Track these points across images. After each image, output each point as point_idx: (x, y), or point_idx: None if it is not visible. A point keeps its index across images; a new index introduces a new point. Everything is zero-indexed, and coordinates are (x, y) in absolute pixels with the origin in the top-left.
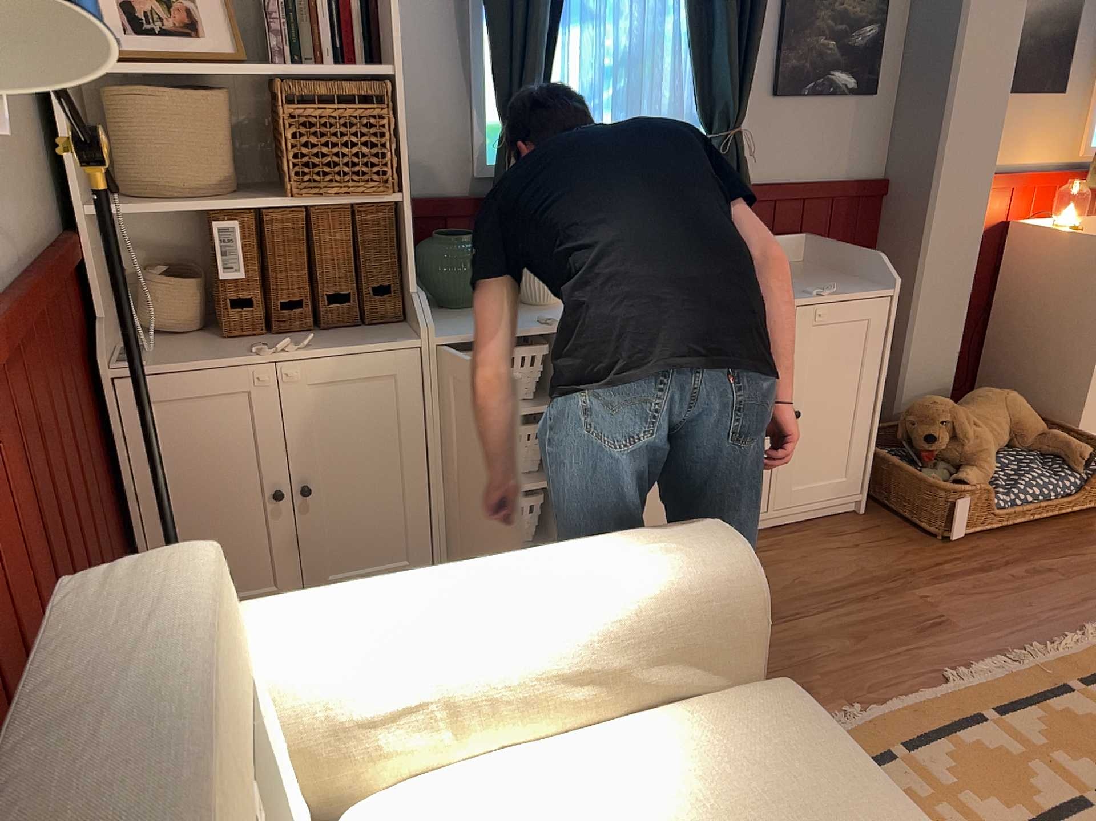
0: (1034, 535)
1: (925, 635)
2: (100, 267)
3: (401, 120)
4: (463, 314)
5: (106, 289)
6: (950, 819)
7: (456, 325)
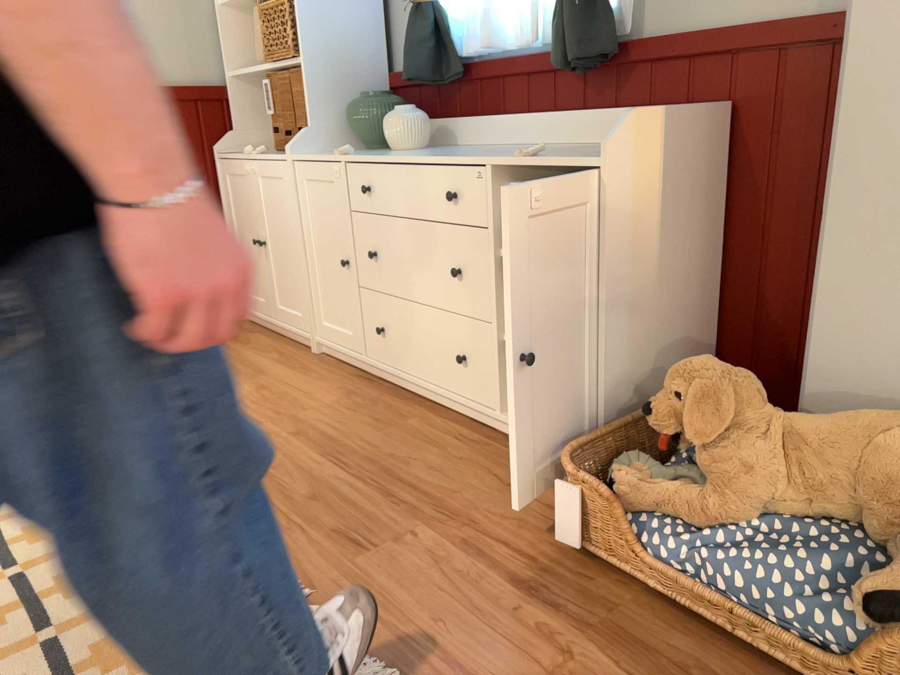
0: (692, 645)
1: (332, 536)
2: (241, 106)
3: (297, 6)
4: (356, 152)
5: (248, 118)
6: (54, 548)
7: (325, 154)
